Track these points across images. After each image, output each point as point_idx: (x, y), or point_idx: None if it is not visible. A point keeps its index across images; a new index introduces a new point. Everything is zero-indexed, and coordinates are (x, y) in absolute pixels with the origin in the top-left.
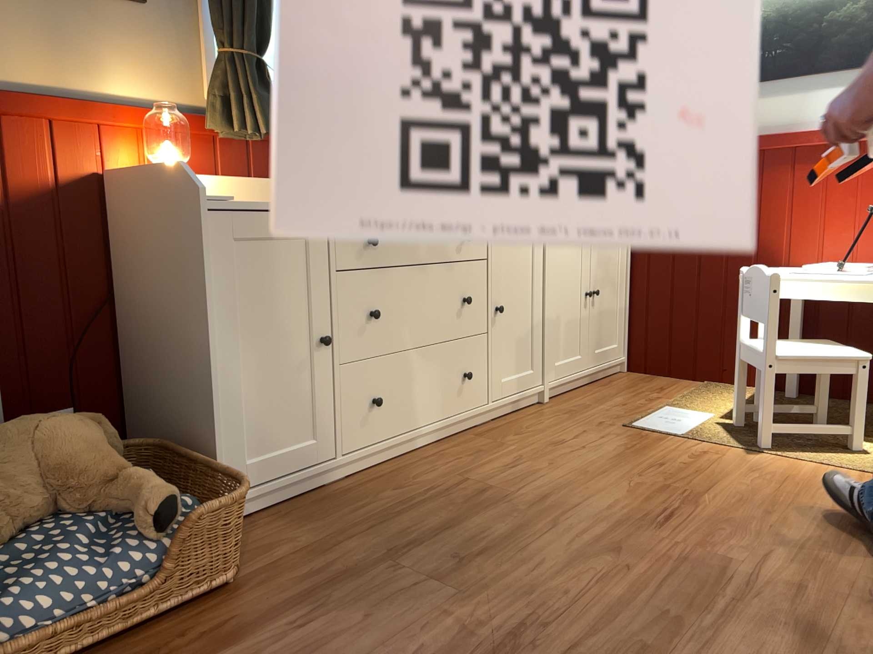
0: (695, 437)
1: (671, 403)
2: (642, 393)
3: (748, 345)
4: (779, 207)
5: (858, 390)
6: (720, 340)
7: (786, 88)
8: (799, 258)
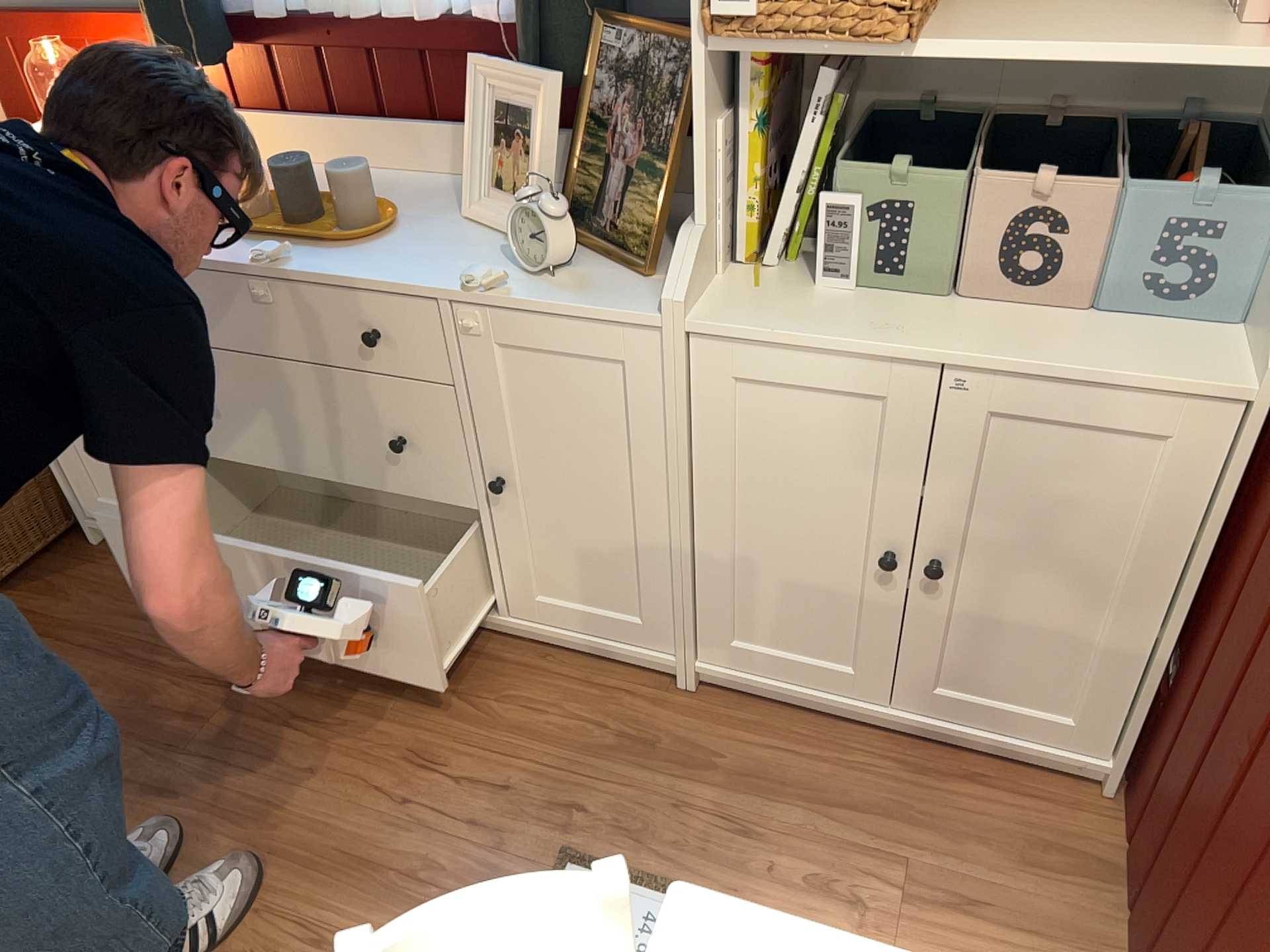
0: None
1: None
2: (874, 855)
3: None
4: None
5: None
6: None
7: None
8: None
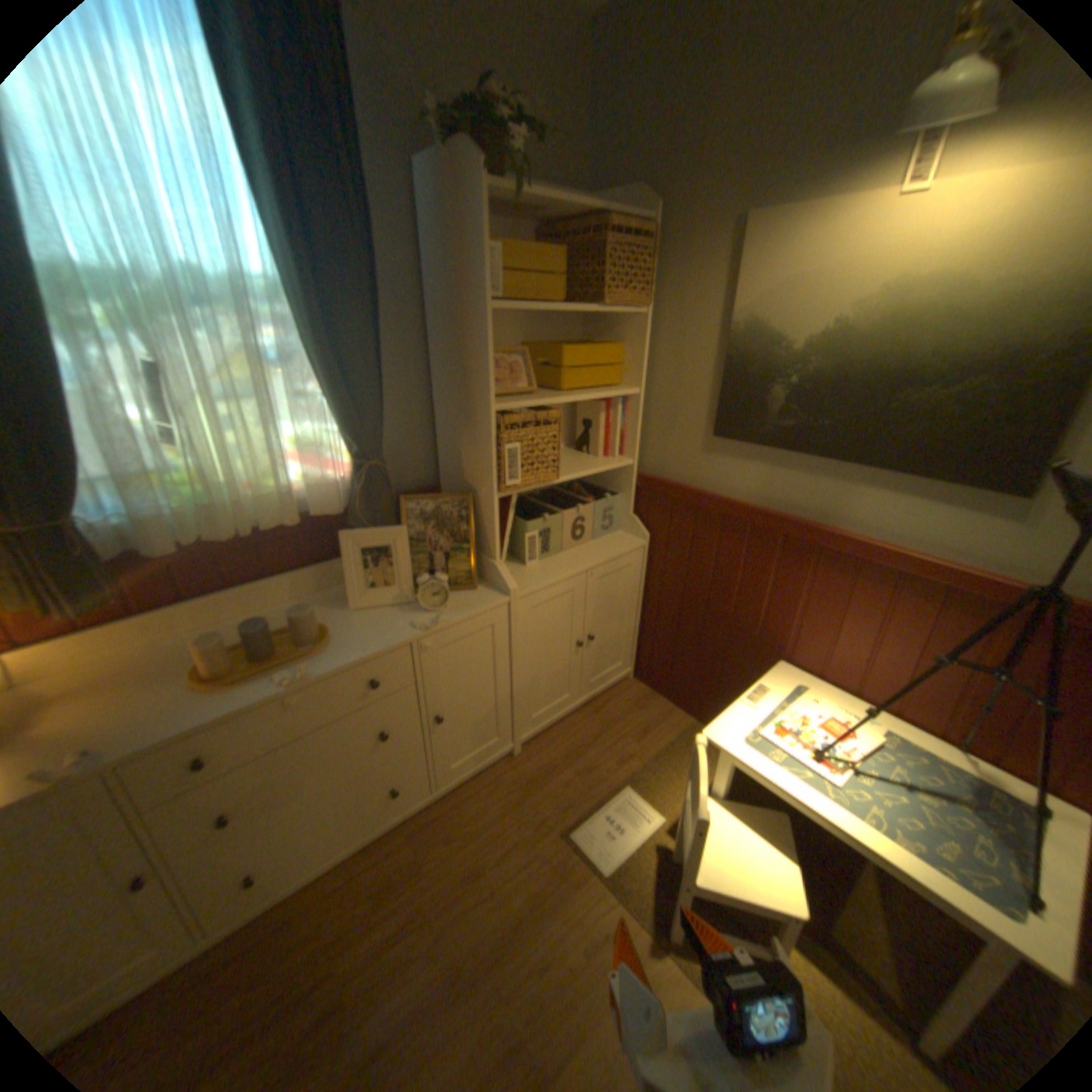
0: (616, 890)
1: (635, 780)
2: (621, 743)
3: (687, 821)
4: (793, 601)
5: (788, 938)
6: (714, 695)
7: (830, 469)
8: (804, 661)
